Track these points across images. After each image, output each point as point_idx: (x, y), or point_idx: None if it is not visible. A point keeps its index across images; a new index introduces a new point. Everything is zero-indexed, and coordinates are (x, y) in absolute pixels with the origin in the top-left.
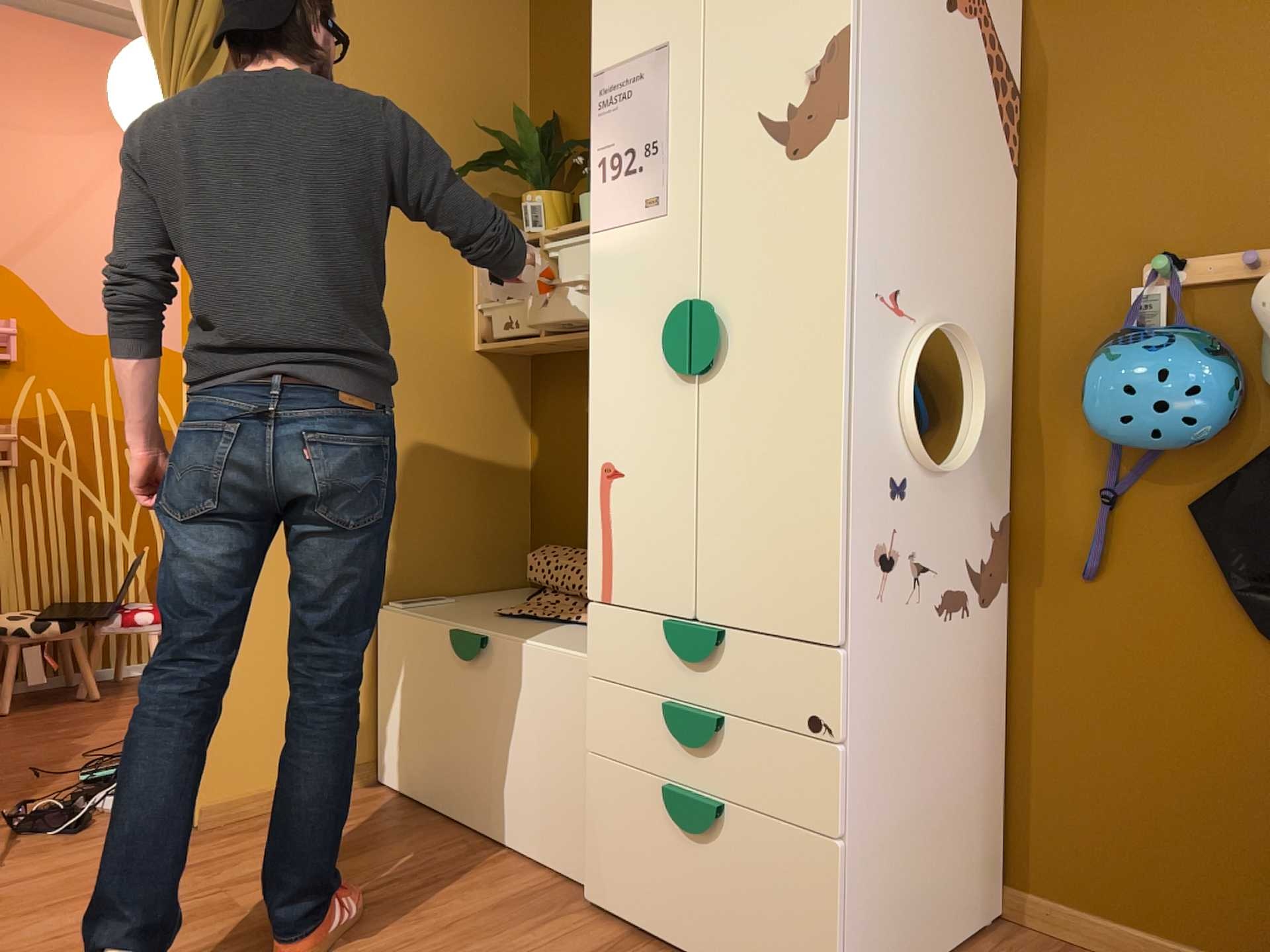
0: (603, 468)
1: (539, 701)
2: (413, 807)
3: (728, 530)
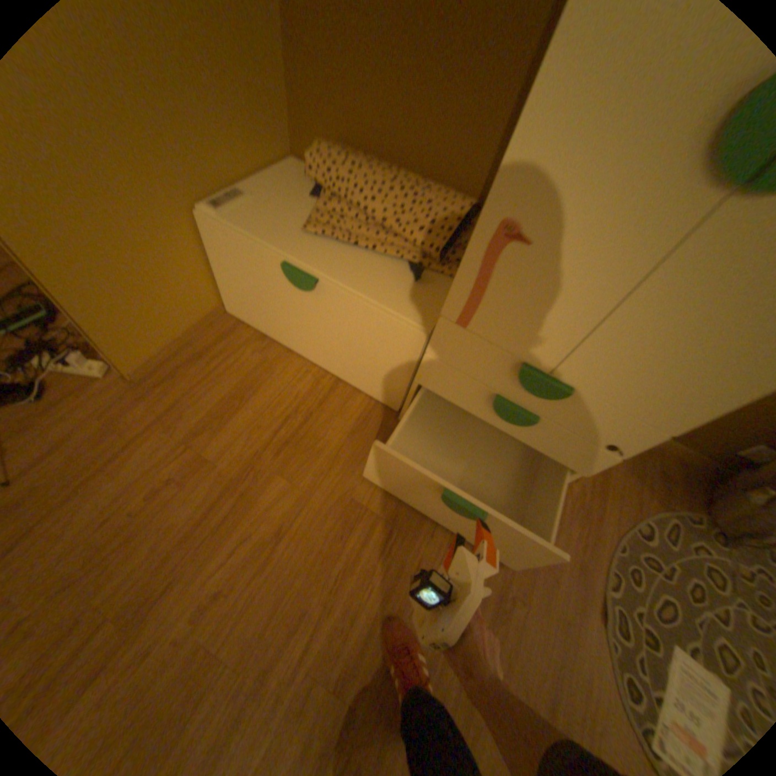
0: (505, 224)
1: (369, 332)
2: (262, 336)
3: (633, 343)
